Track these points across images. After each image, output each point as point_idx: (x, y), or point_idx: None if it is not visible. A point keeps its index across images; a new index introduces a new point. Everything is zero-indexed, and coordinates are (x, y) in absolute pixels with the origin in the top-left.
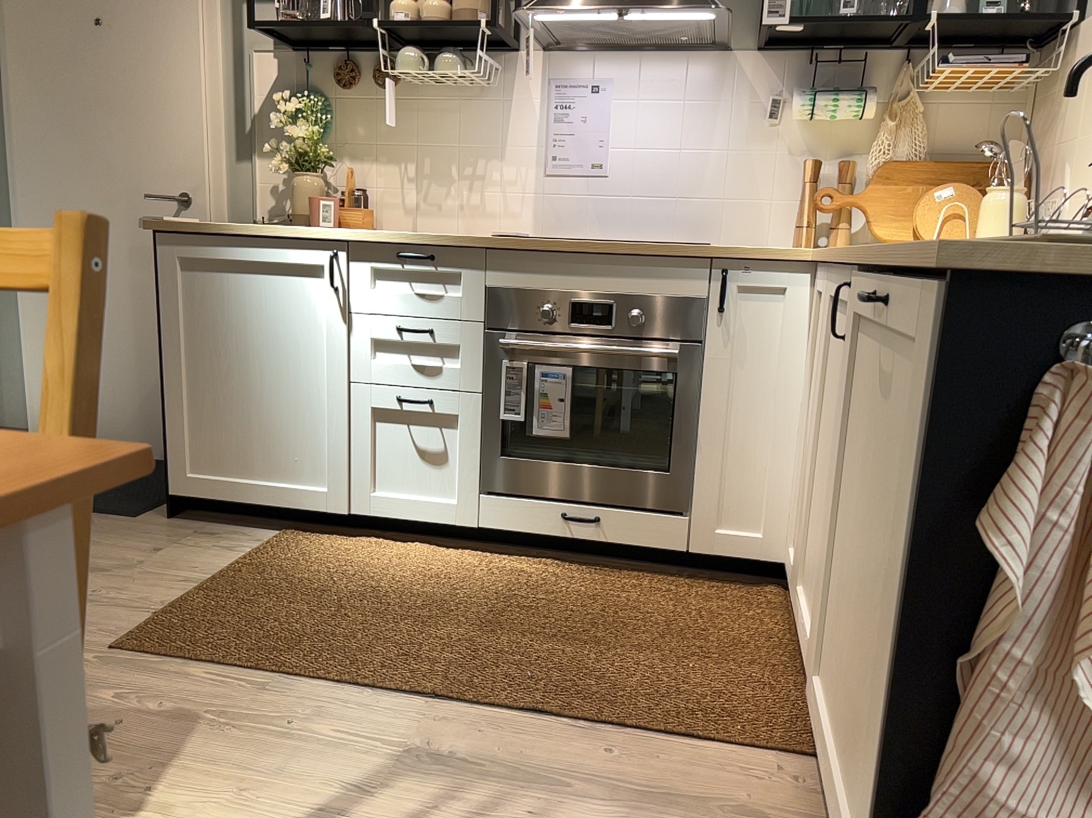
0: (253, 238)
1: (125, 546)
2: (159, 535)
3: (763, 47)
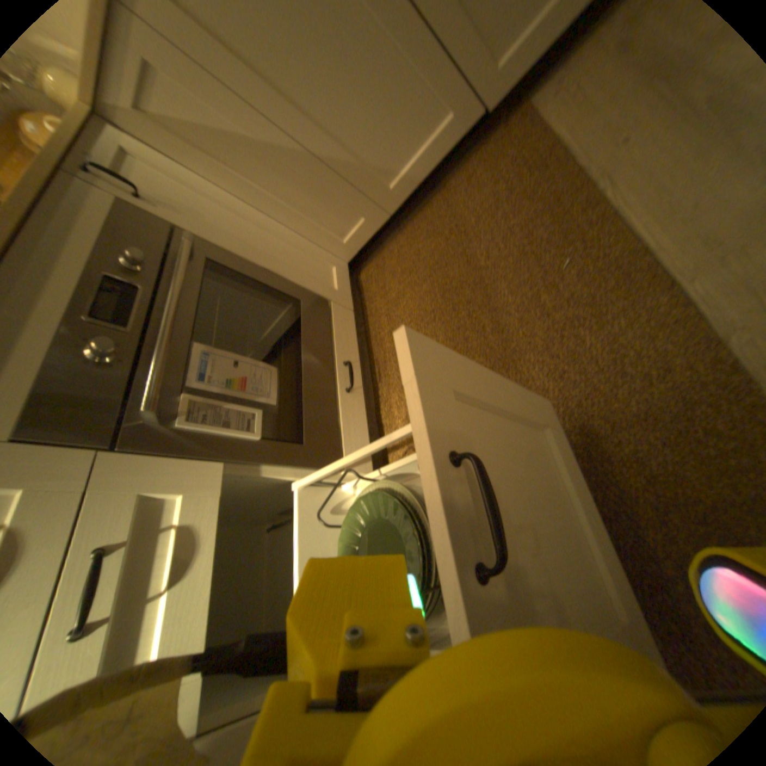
0: None
1: None
2: None
3: None
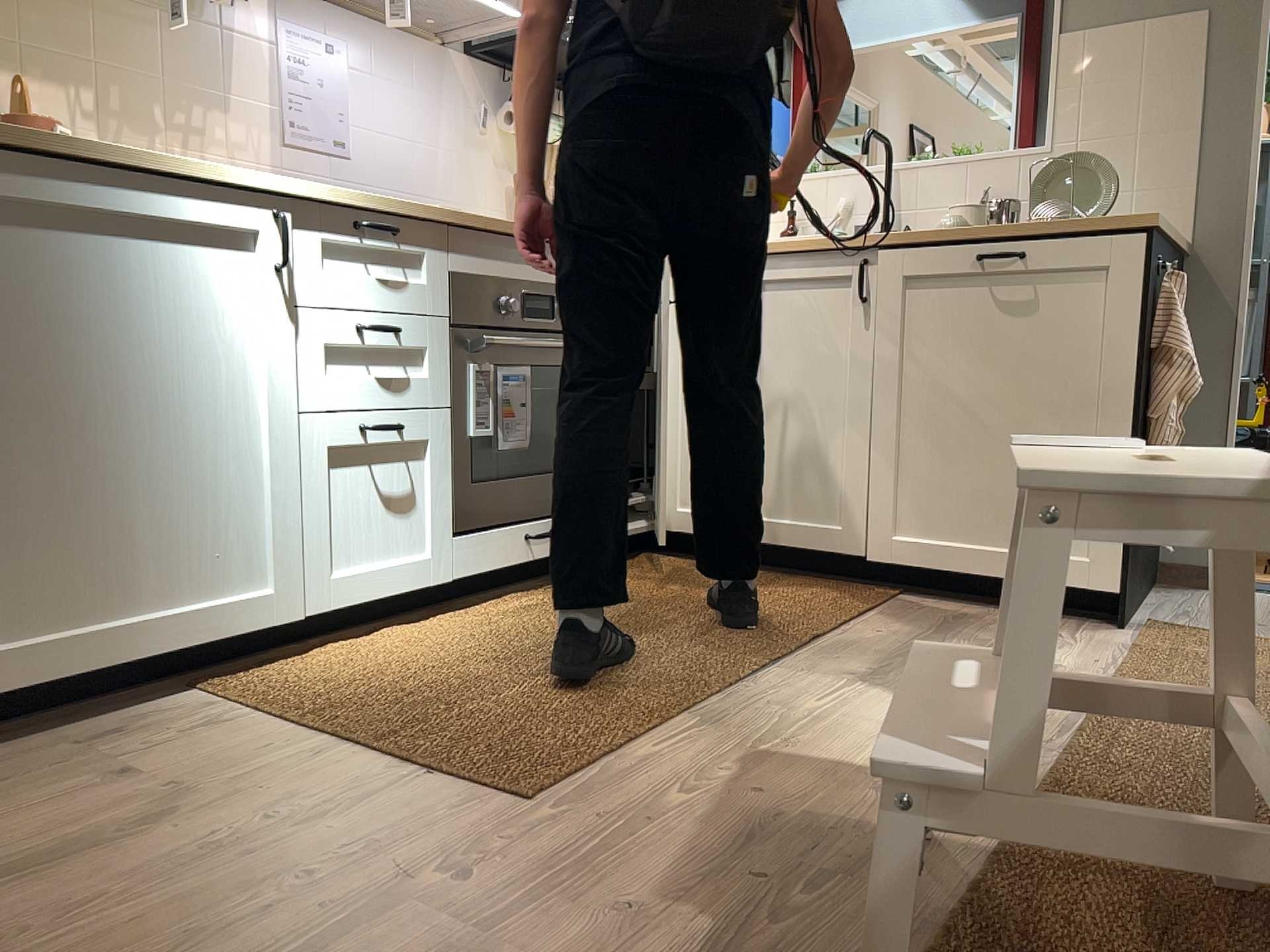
0: (142, 176)
1: (34, 798)
2: (33, 770)
3: (473, 56)
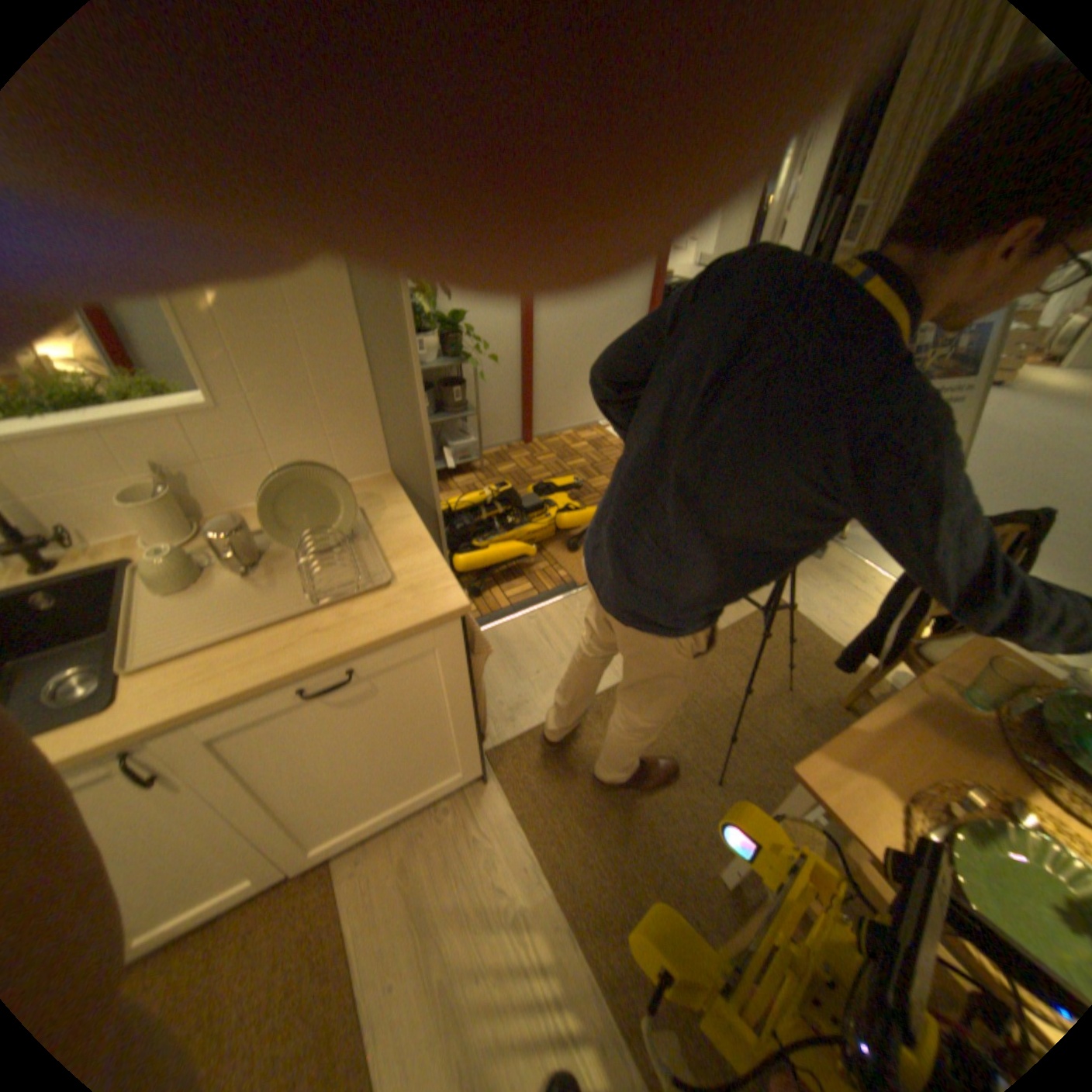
0: None
1: None
2: None
3: None
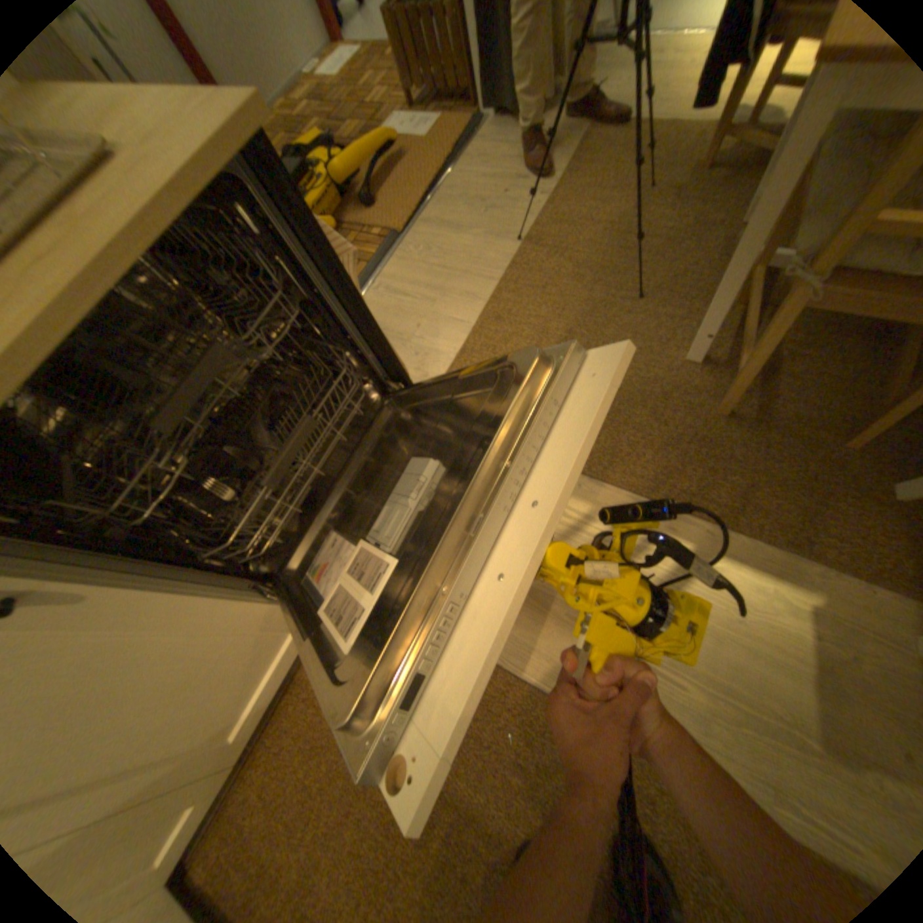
0: None
1: None
2: None
3: None
